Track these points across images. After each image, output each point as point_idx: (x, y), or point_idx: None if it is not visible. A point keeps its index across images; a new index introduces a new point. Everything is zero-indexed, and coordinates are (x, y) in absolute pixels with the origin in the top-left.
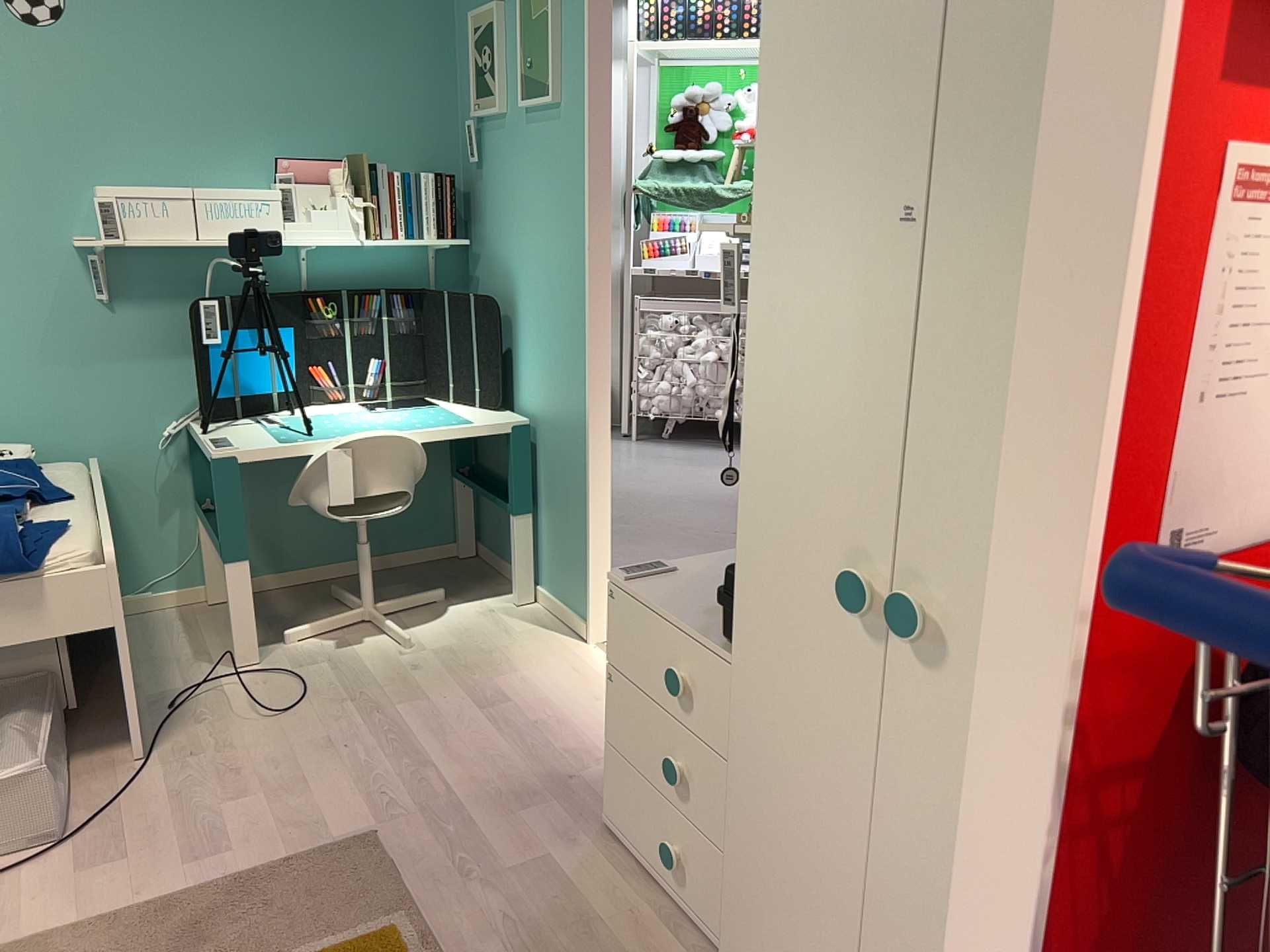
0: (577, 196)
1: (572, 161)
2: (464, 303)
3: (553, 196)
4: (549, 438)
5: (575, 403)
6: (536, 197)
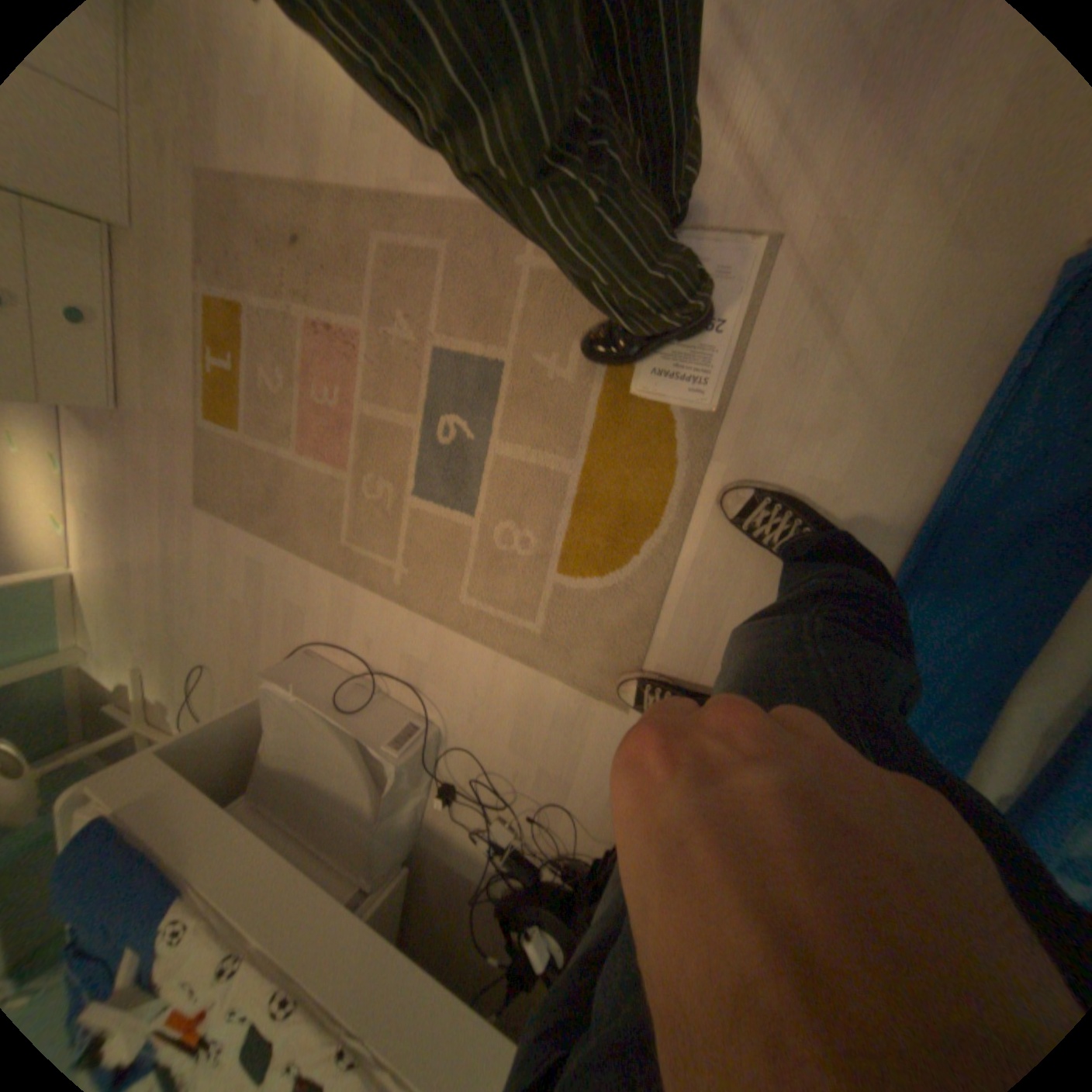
0: None
1: None
2: None
3: None
4: None
5: None
6: None
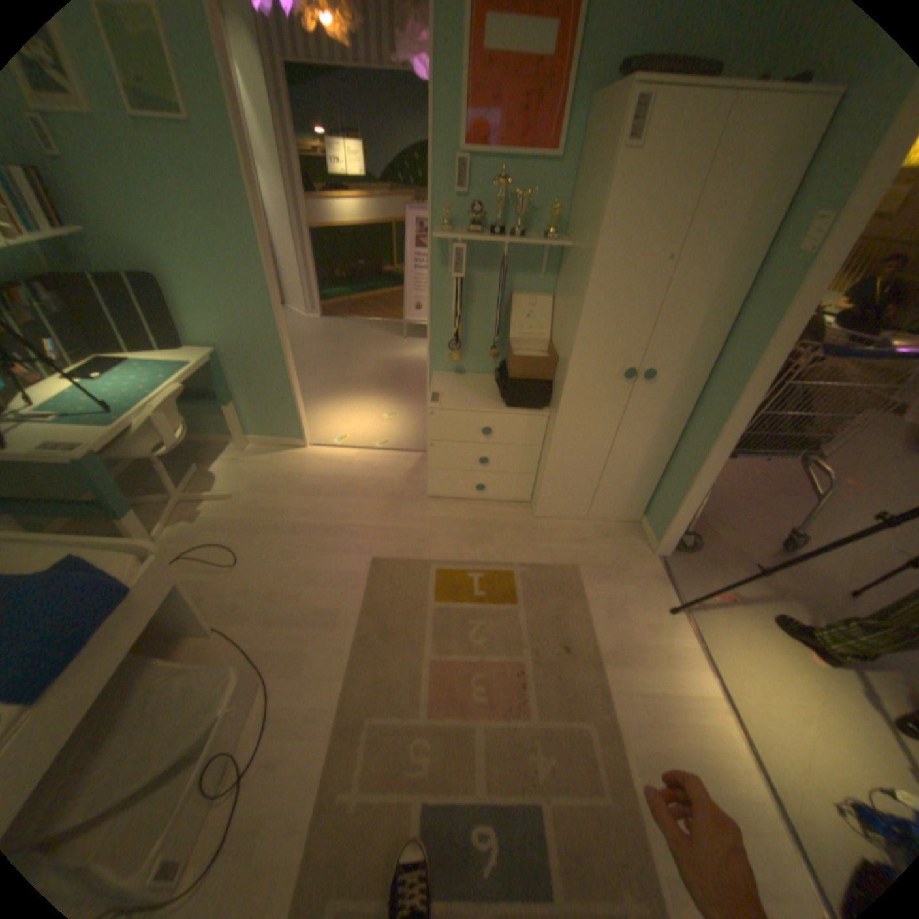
0: (234, 199)
1: (221, 171)
2: (115, 280)
3: (199, 196)
4: (236, 356)
5: (263, 331)
6: (172, 194)
